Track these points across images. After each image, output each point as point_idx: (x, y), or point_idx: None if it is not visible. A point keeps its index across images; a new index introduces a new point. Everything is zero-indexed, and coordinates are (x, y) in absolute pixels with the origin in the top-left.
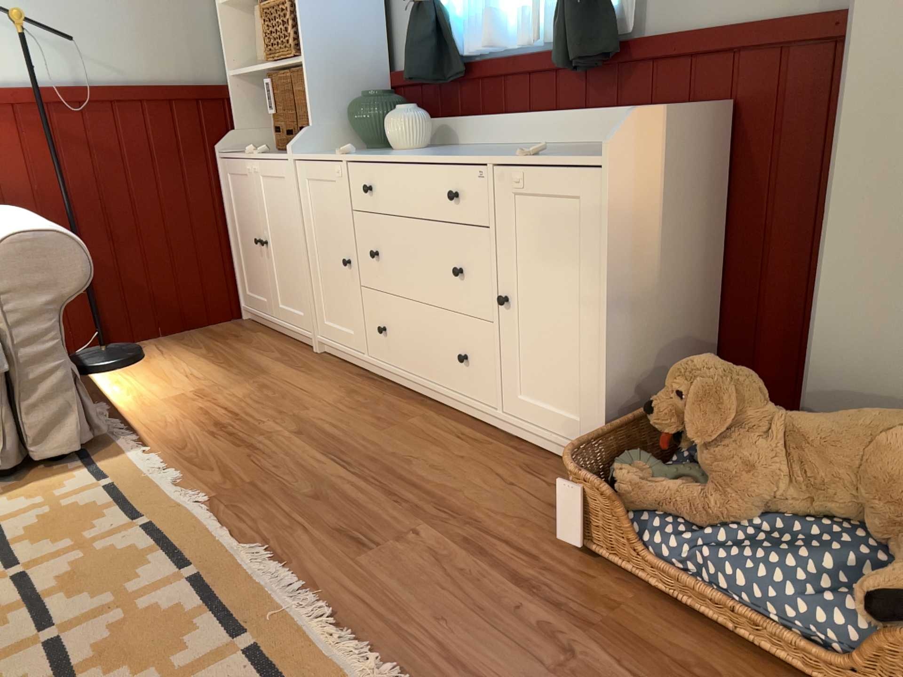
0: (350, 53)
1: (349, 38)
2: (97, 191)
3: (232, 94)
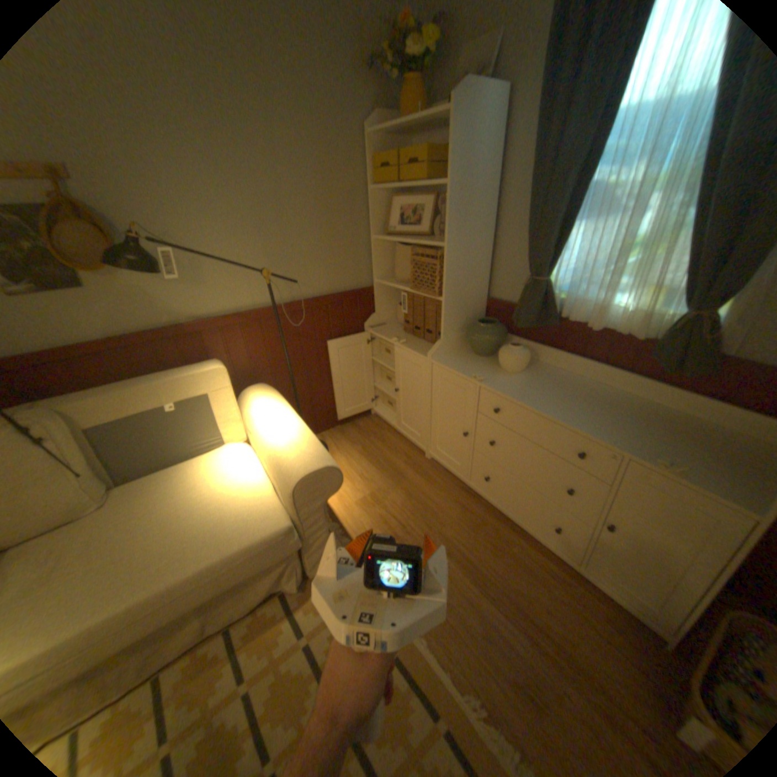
0: (470, 289)
1: (471, 280)
2: (301, 357)
3: (375, 290)
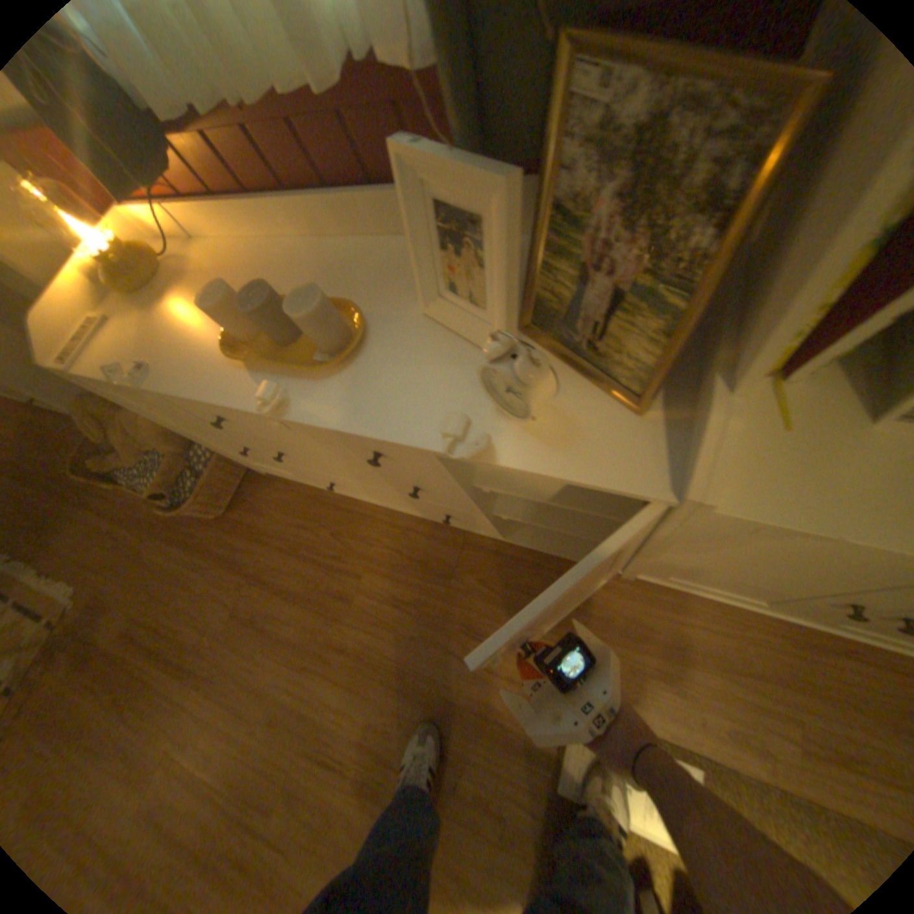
0: None
1: None
2: None
3: None
